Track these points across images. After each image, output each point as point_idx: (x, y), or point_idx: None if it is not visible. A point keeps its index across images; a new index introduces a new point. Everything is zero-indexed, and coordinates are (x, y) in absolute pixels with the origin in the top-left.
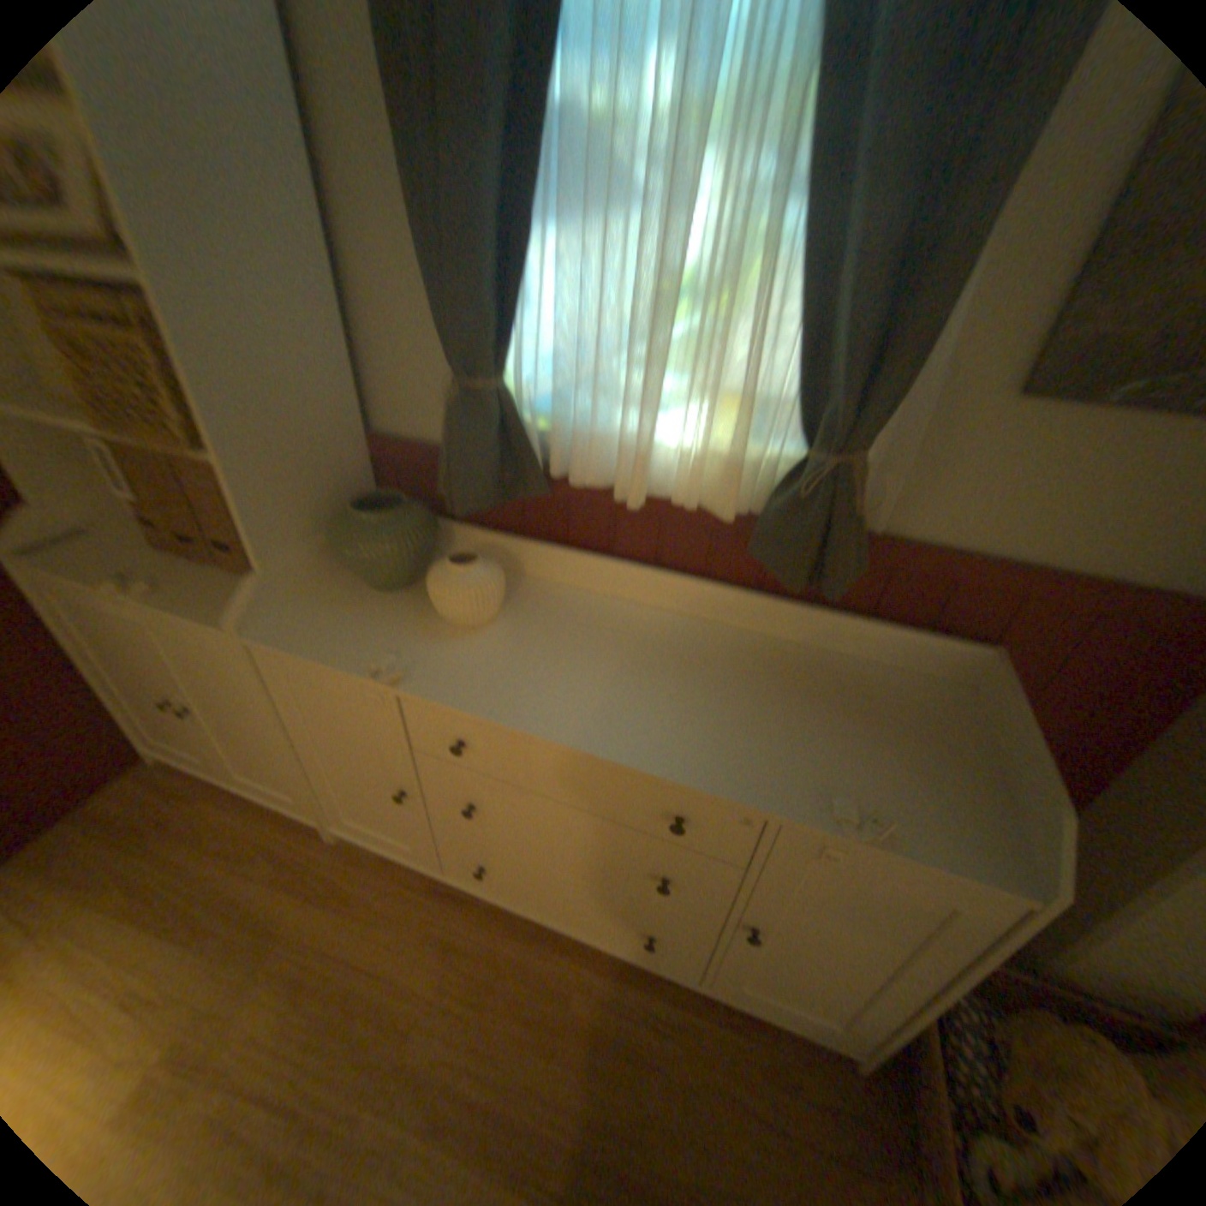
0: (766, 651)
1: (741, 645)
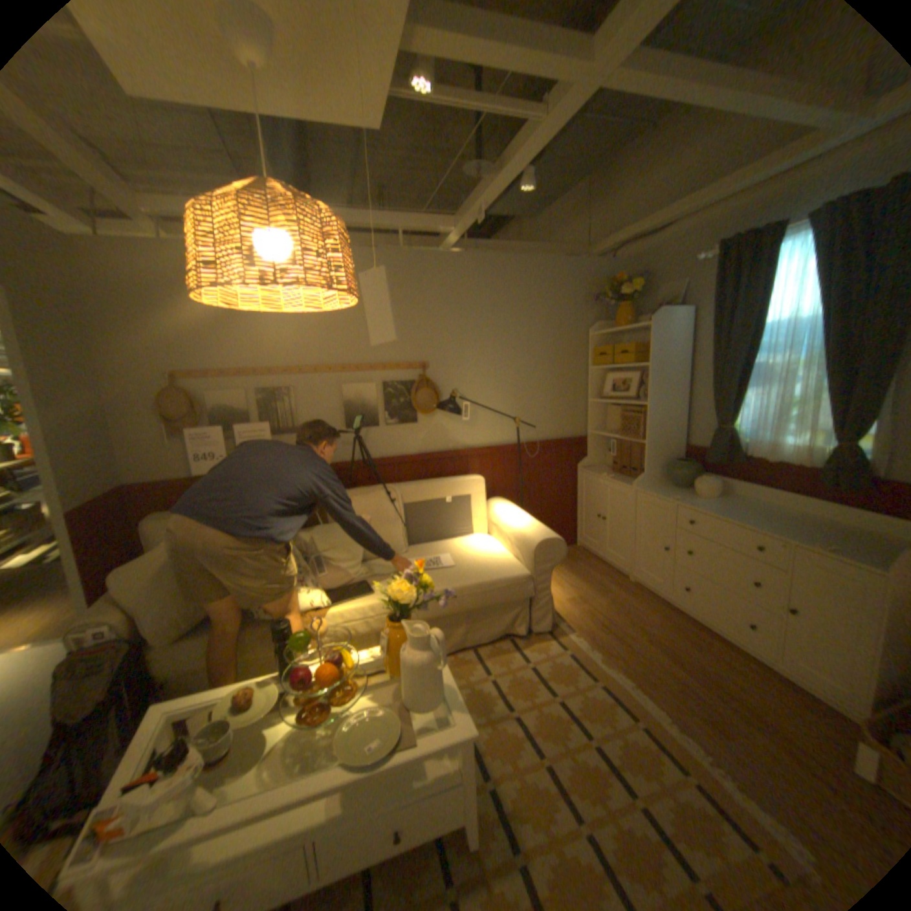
0: (832, 524)
1: (821, 521)
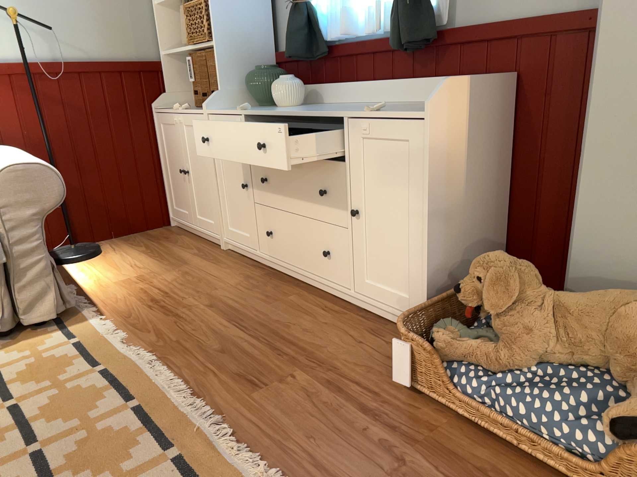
0: (405, 104)
1: (395, 104)
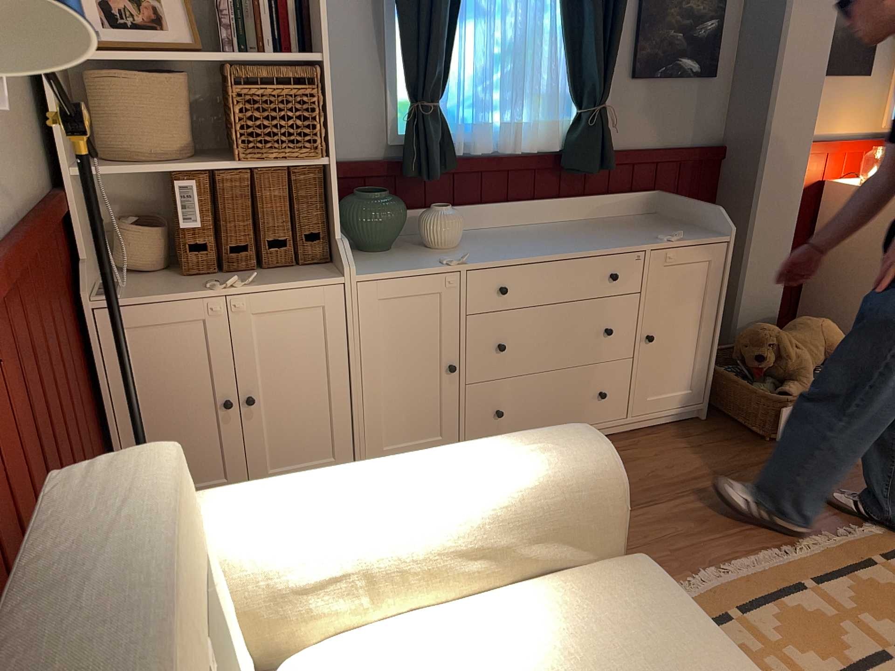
0: (577, 224)
1: (566, 225)
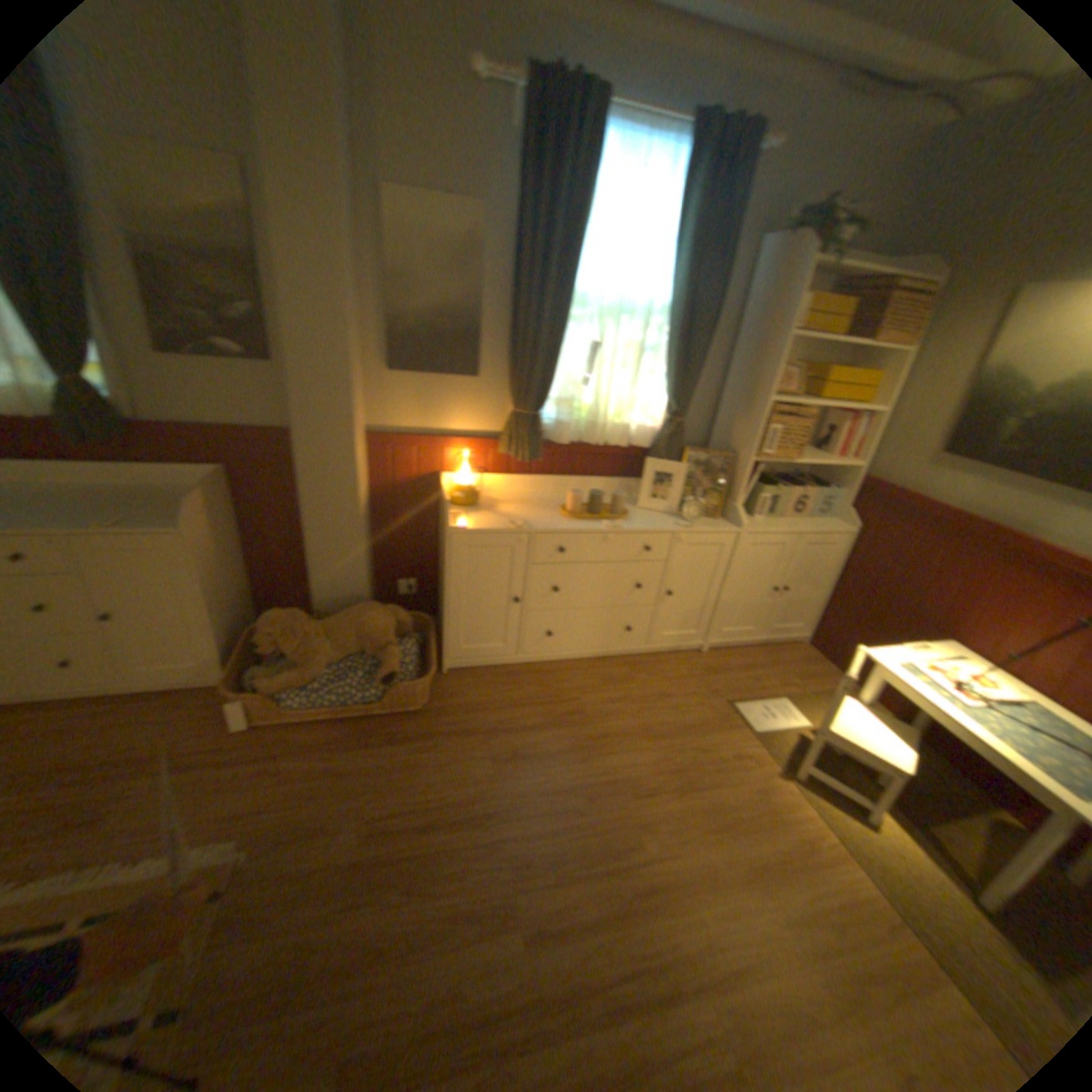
0: (105, 490)
1: (90, 490)
